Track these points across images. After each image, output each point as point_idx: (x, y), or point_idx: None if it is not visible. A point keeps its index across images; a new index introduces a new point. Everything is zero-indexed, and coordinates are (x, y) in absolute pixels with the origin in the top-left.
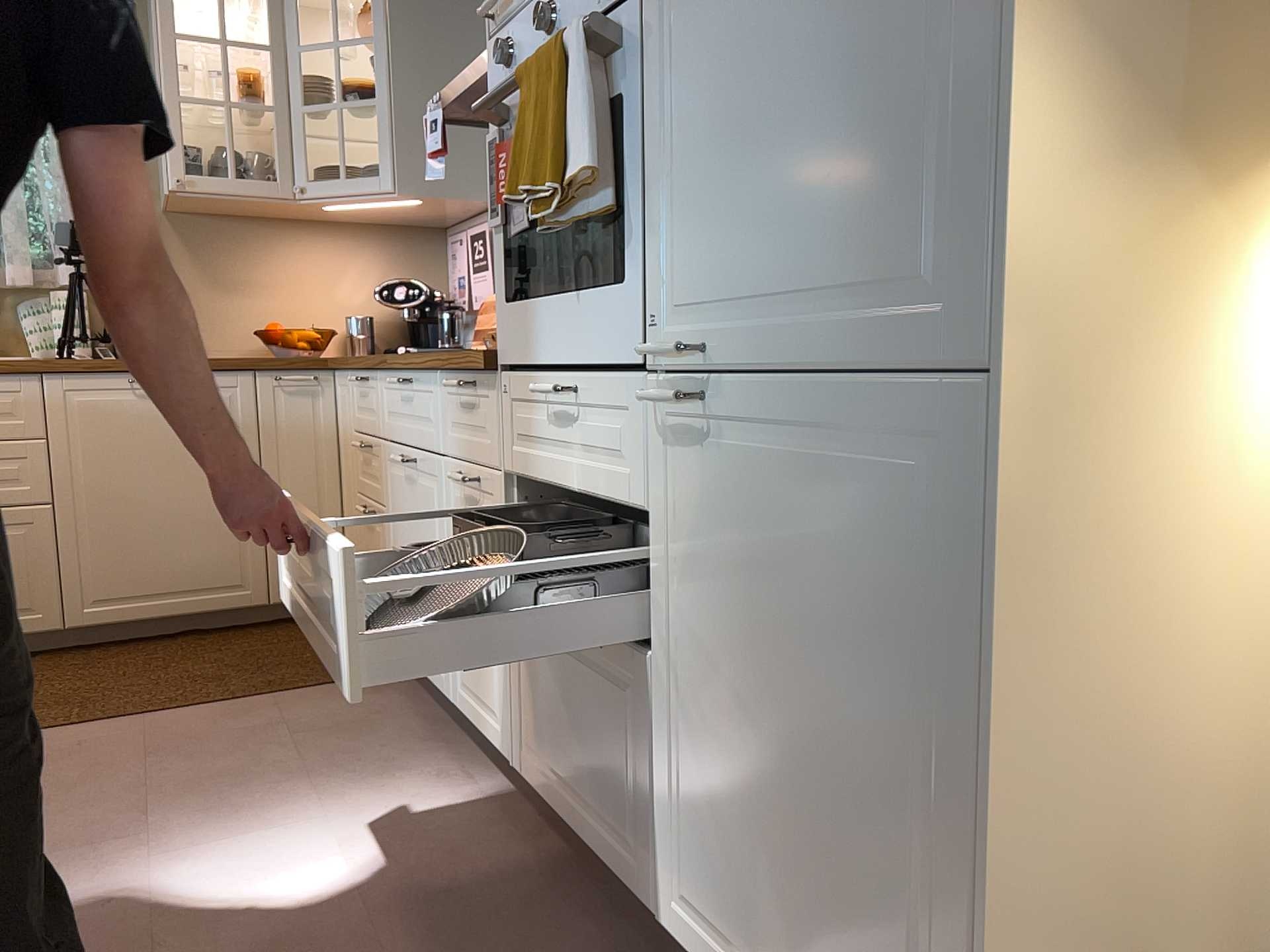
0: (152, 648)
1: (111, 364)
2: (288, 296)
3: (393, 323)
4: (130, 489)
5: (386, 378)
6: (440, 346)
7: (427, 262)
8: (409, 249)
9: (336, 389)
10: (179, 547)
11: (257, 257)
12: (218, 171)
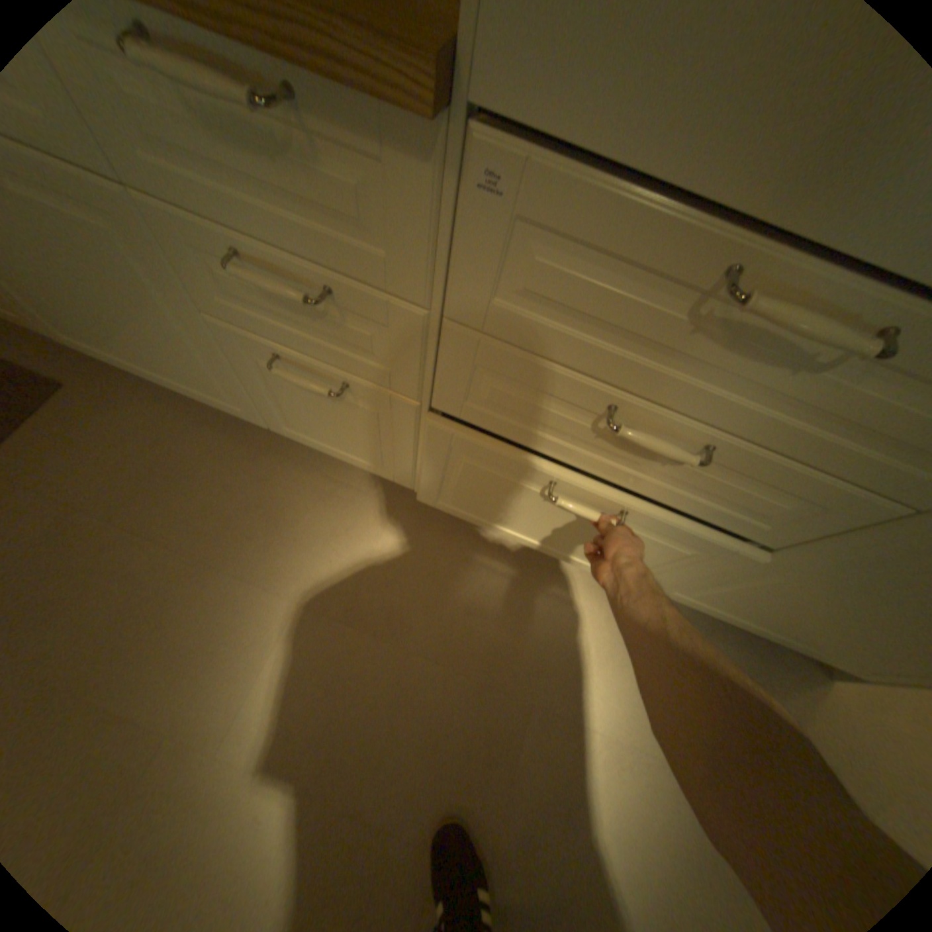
0: None
1: None
2: None
3: None
4: None
5: None
6: None
7: None
8: None
9: None
10: None
11: None
12: None
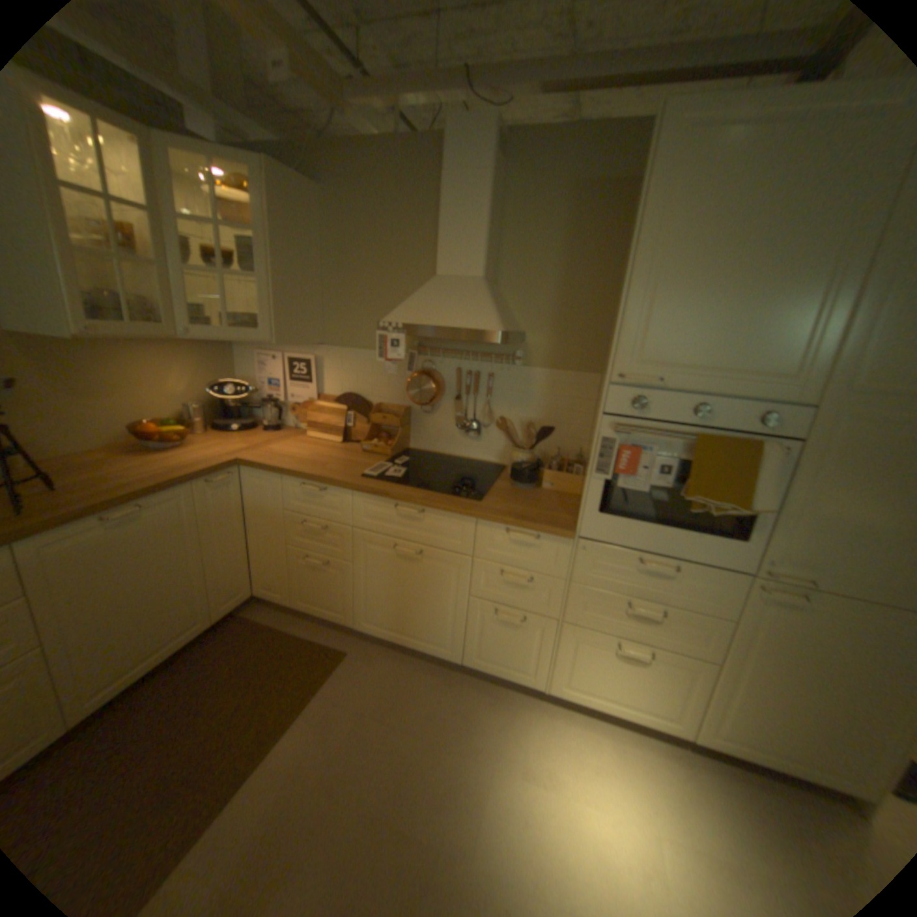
0: (144, 699)
1: (83, 514)
2: (130, 395)
3: (204, 403)
4: (110, 602)
5: (368, 498)
6: (267, 426)
7: (221, 360)
8: (210, 352)
9: (244, 478)
10: (152, 623)
11: (101, 367)
12: (101, 313)
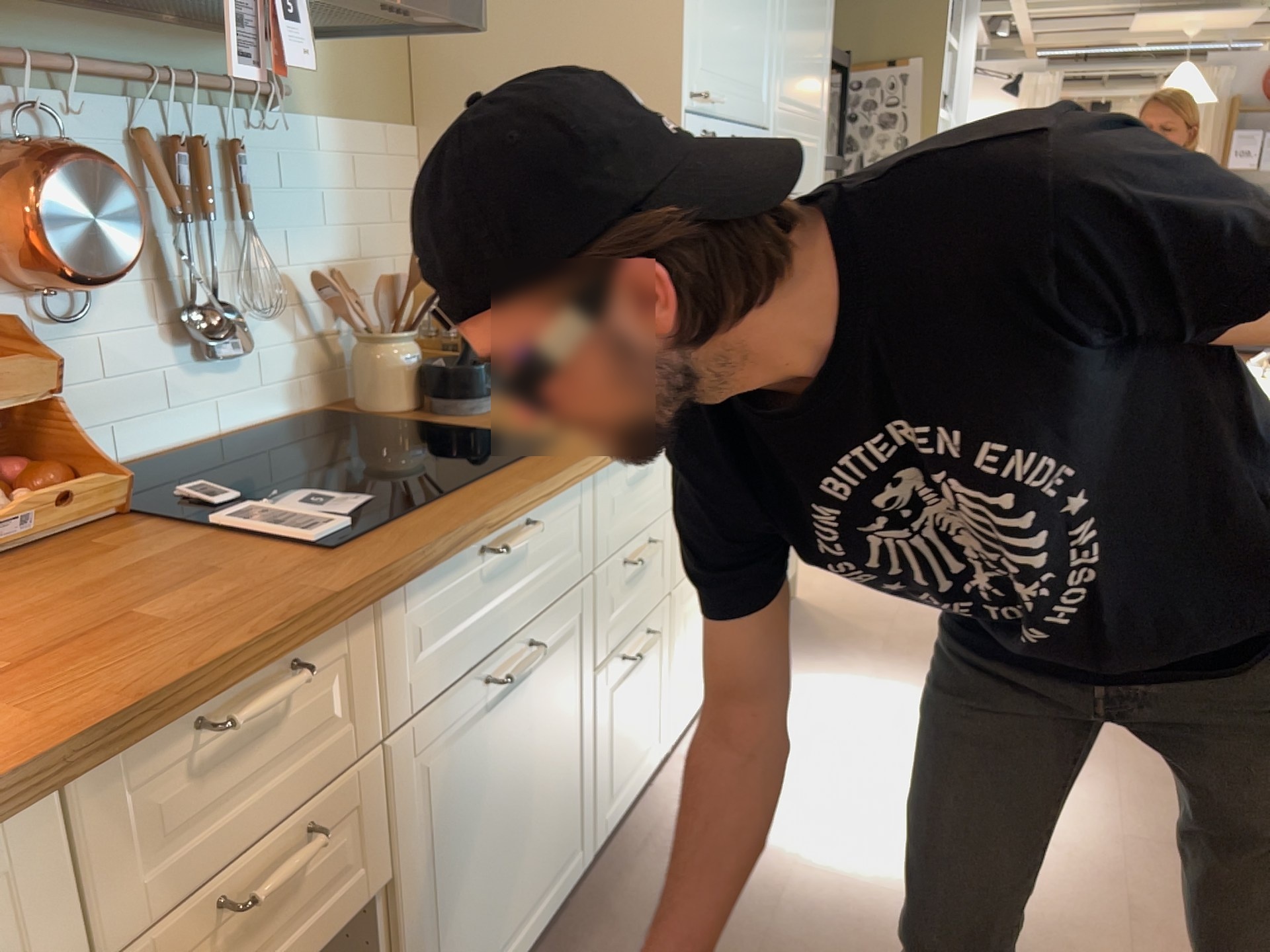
0: None
1: None
2: None
3: None
4: None
5: (415, 589)
6: None
7: None
8: None
9: None
10: None
11: None
12: None
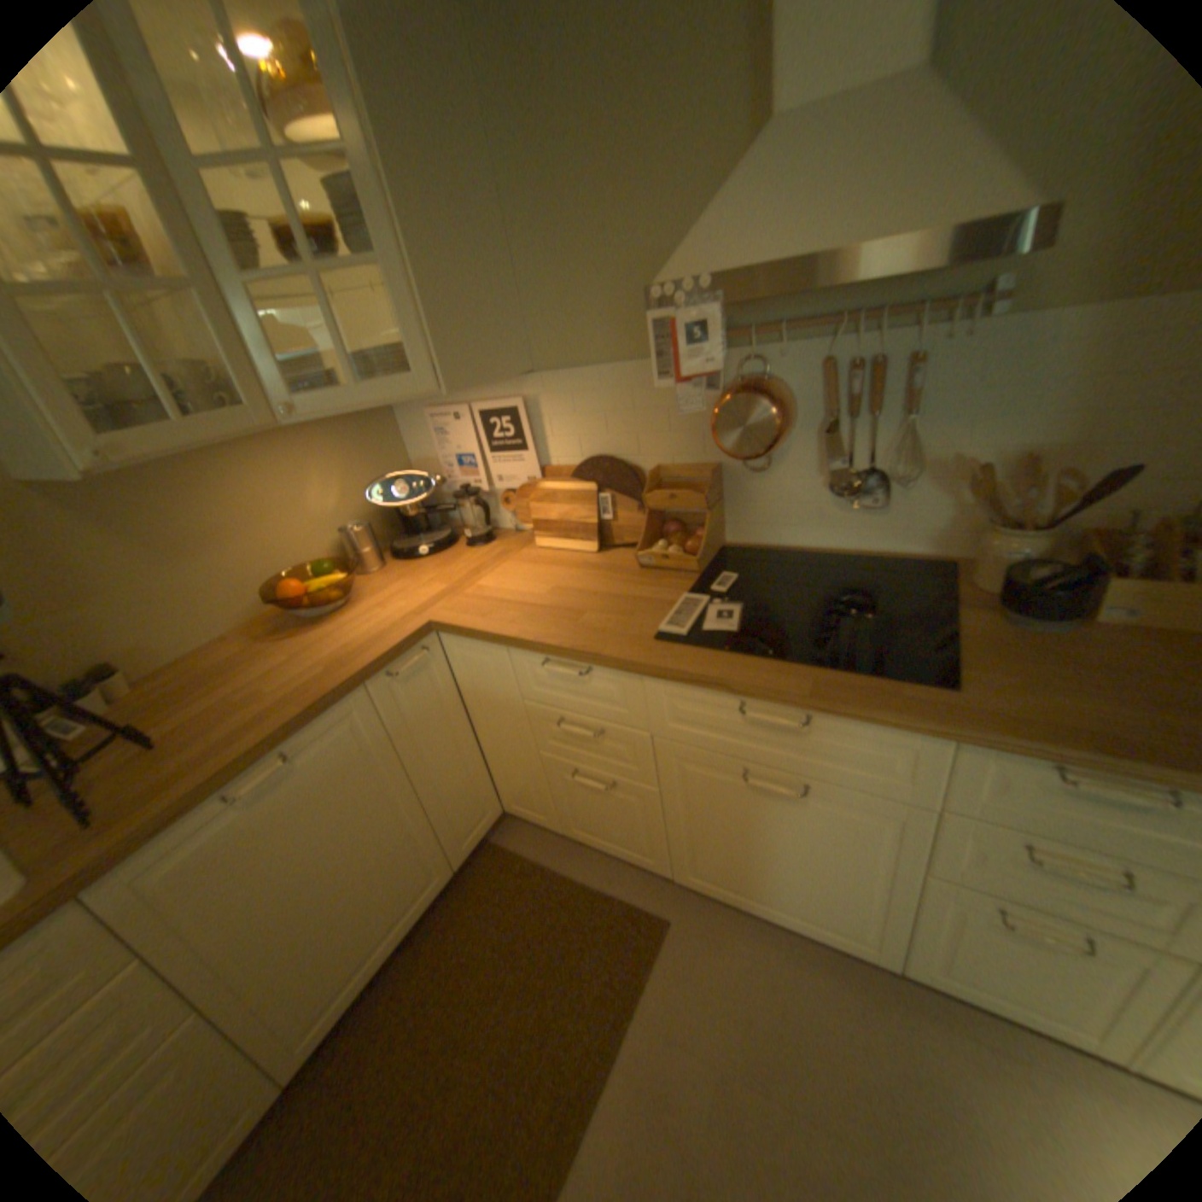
0: (382, 1008)
1: (187, 804)
2: (257, 533)
3: (373, 514)
4: (287, 908)
5: (679, 685)
6: (472, 537)
7: (382, 436)
8: (361, 427)
9: (450, 649)
10: (364, 908)
11: (197, 498)
12: (131, 409)
